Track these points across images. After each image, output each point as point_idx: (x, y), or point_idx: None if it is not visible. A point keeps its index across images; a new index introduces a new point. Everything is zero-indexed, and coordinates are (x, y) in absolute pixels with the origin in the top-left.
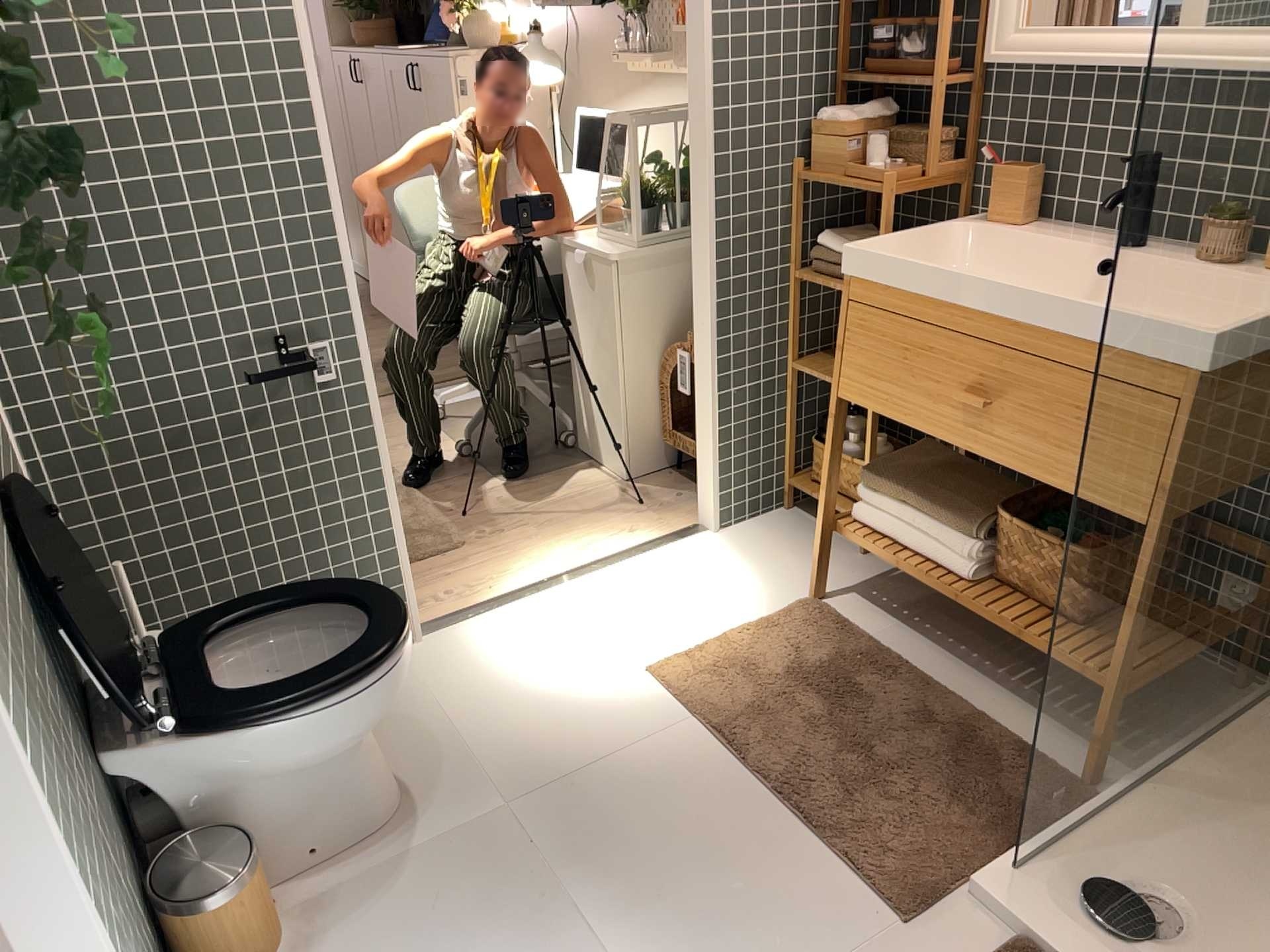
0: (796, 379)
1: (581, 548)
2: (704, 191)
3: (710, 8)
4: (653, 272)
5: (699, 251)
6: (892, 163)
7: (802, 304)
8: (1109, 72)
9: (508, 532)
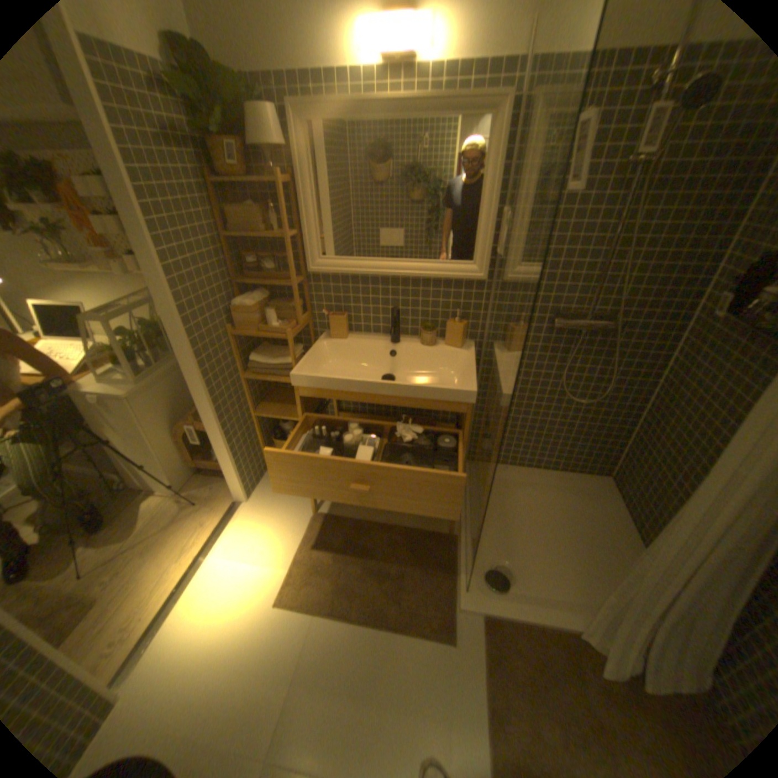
0: (255, 417)
1: (178, 552)
2: (188, 356)
3: (157, 258)
4: (148, 390)
5: (194, 385)
6: (281, 319)
7: (248, 385)
8: (380, 279)
9: (121, 569)
